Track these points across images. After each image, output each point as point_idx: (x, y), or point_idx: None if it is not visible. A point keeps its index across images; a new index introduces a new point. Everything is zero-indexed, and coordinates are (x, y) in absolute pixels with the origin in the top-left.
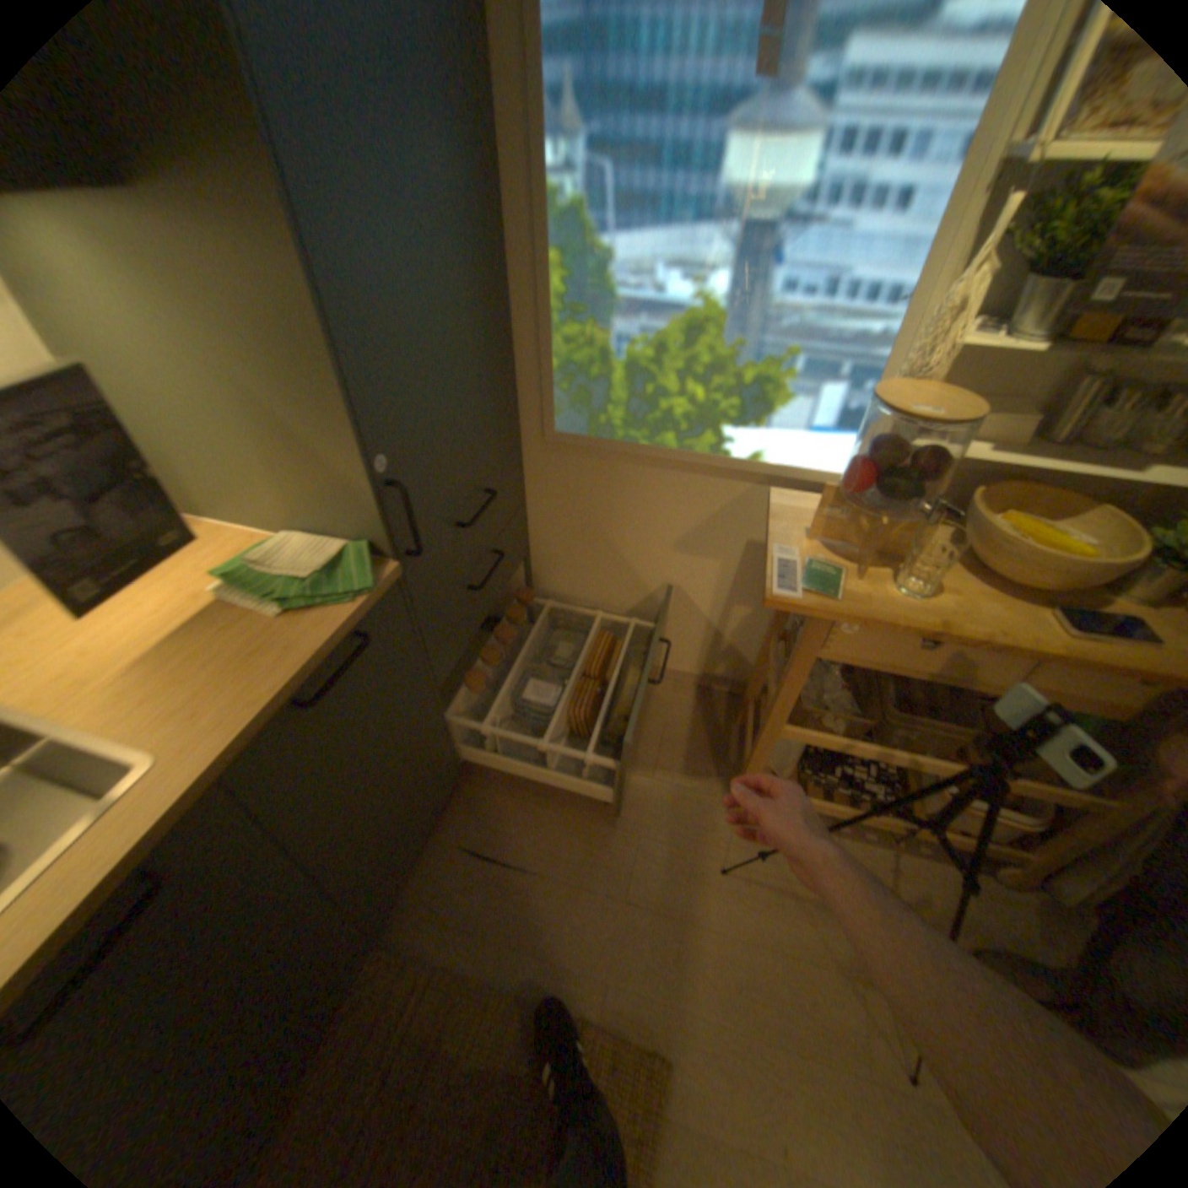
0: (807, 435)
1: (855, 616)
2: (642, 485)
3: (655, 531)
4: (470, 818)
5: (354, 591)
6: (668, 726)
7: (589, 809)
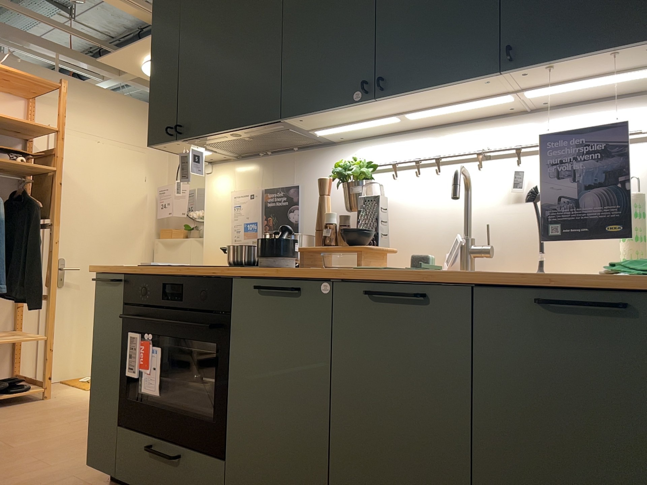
0: None
1: None
2: None
3: None
4: None
5: None
6: None
7: None
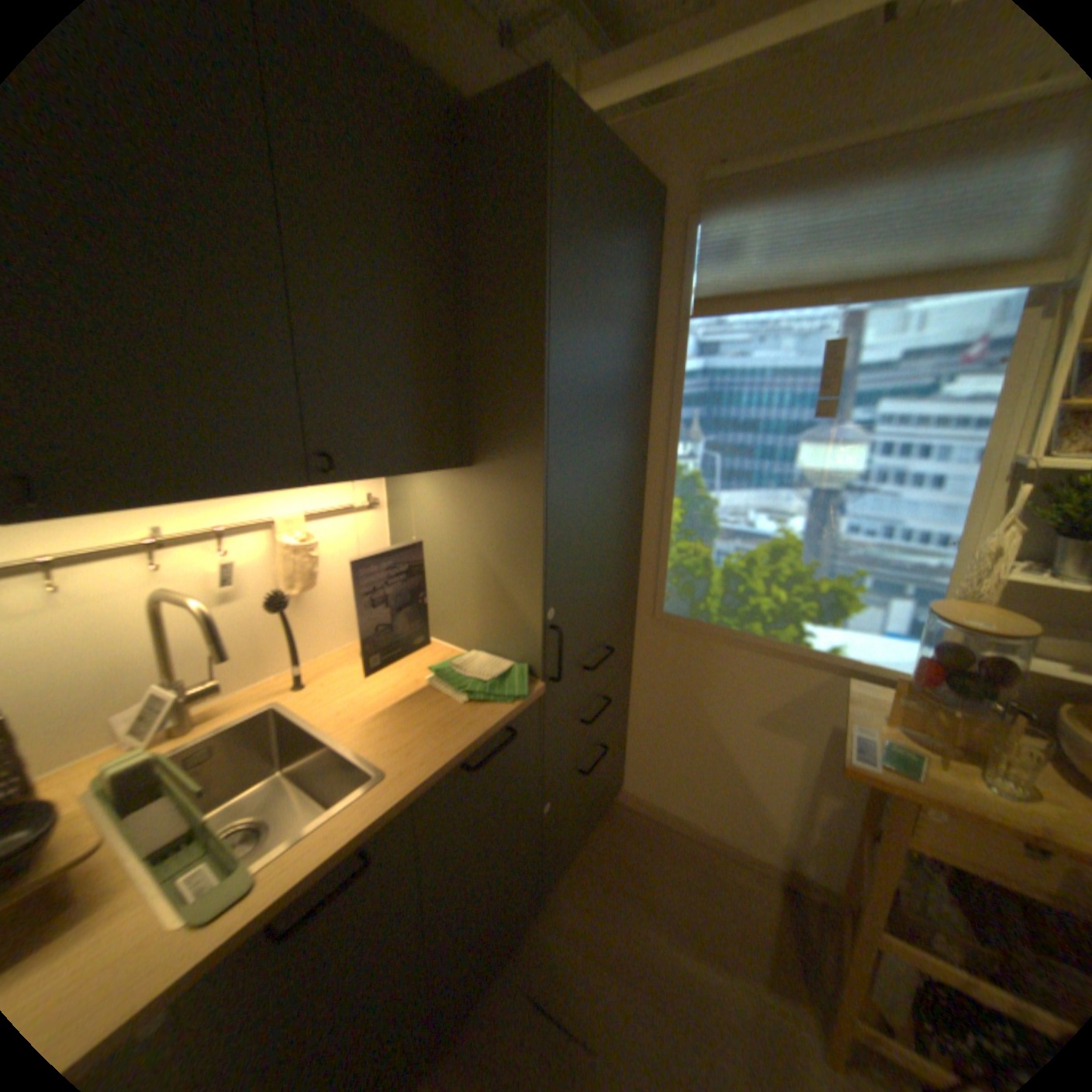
0: (882, 639)
1: (941, 802)
2: (732, 663)
3: (742, 705)
4: (538, 965)
5: (513, 696)
6: (751, 924)
7: (659, 996)
